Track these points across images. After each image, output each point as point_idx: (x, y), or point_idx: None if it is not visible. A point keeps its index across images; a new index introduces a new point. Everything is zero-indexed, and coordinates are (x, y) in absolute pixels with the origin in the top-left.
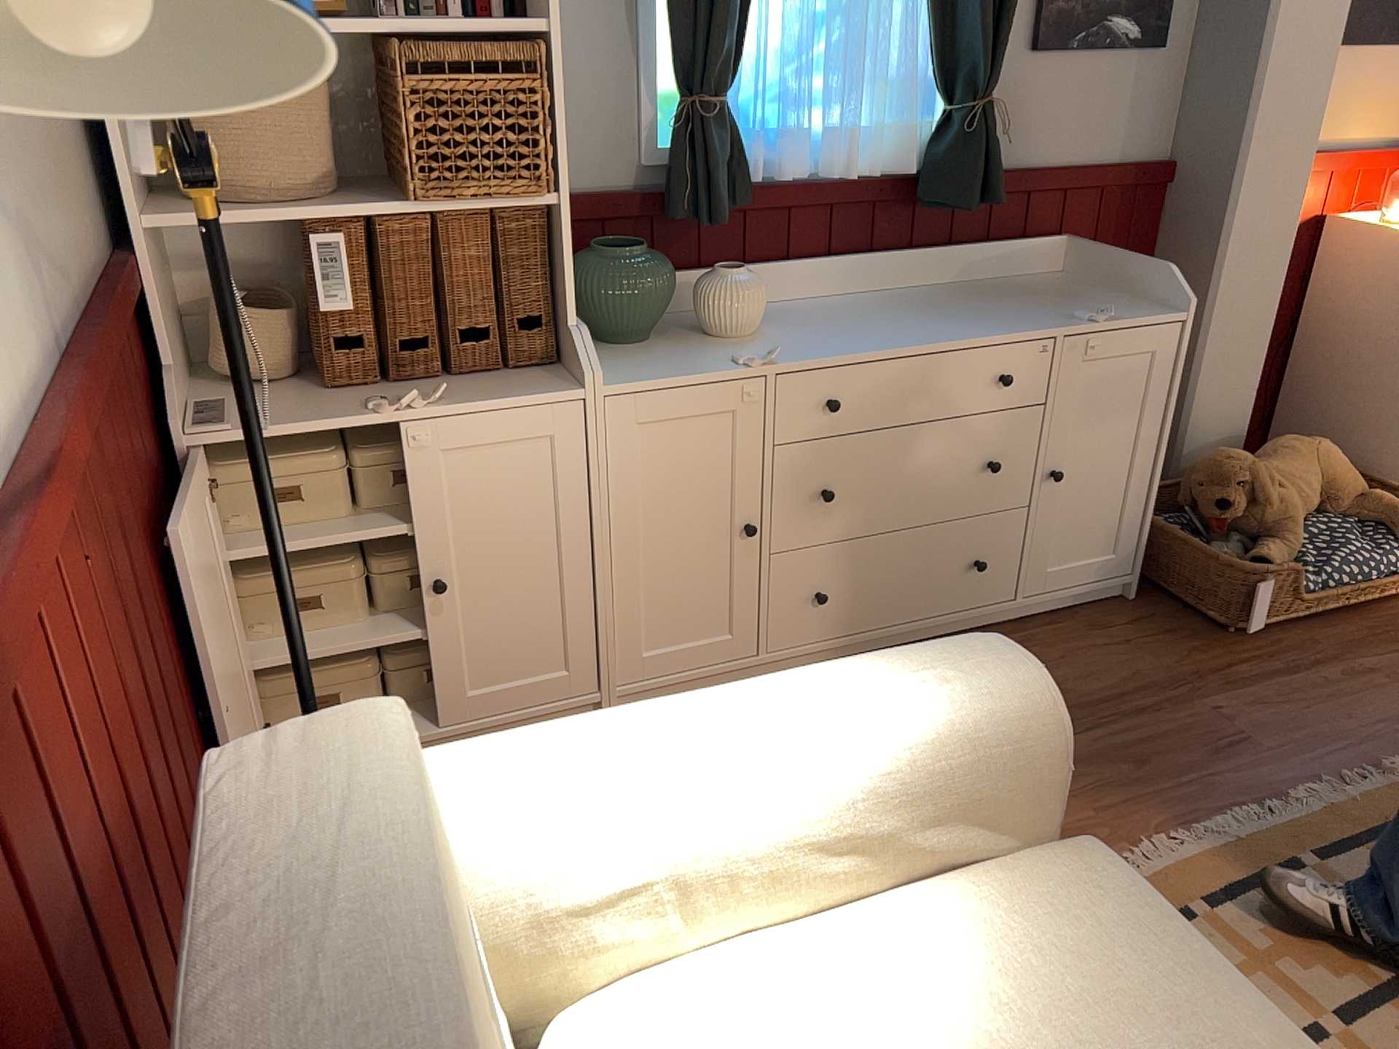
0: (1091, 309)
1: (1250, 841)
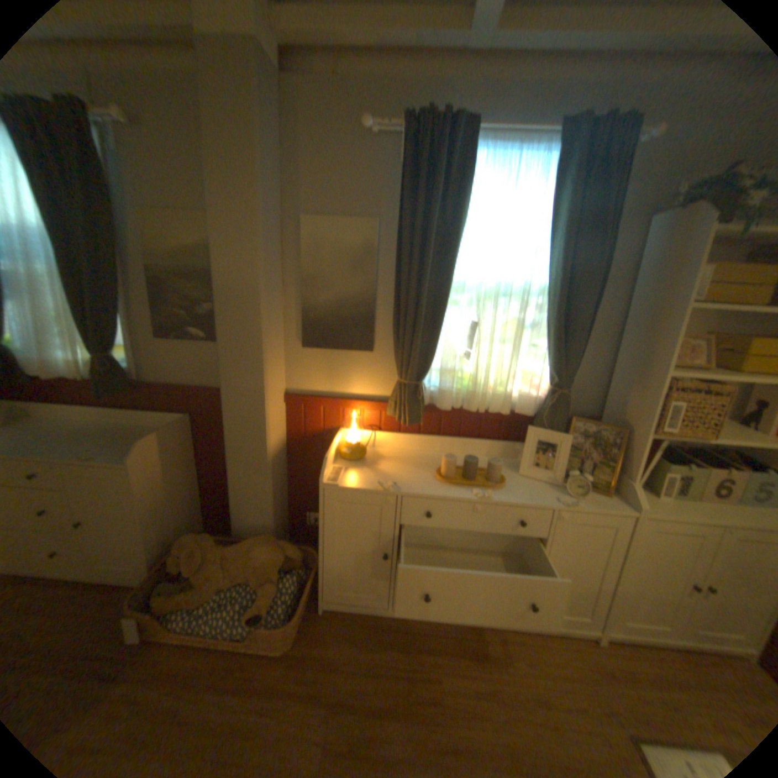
0: (99, 453)
1: None
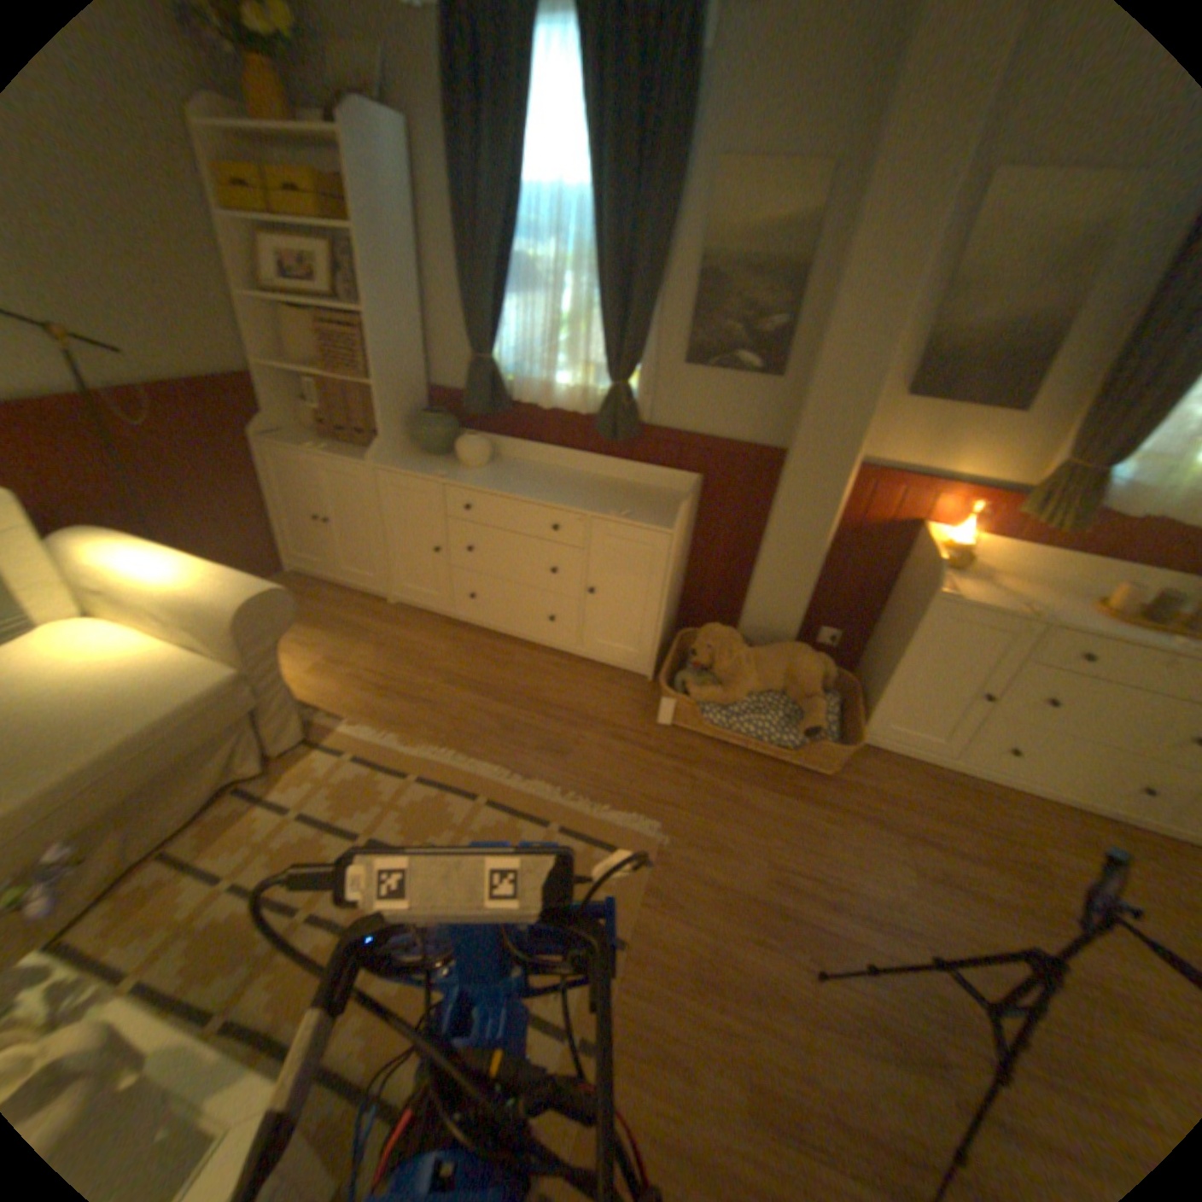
0: (630, 511)
1: (479, 777)
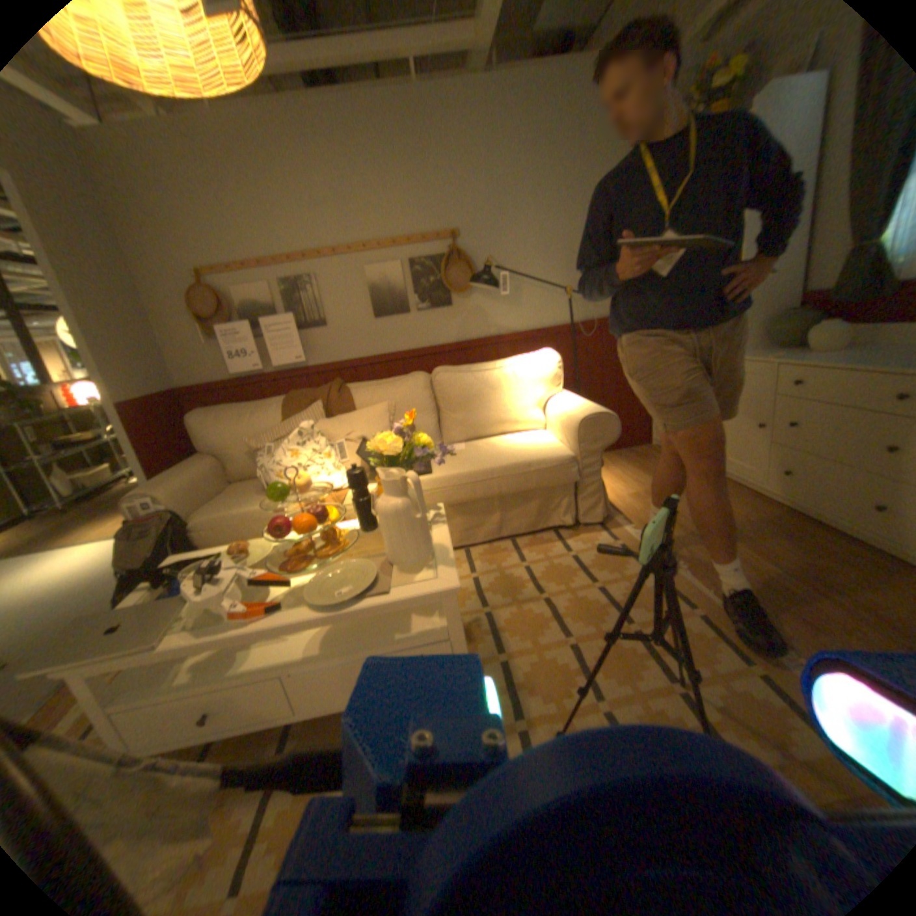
0: None
1: (708, 599)
